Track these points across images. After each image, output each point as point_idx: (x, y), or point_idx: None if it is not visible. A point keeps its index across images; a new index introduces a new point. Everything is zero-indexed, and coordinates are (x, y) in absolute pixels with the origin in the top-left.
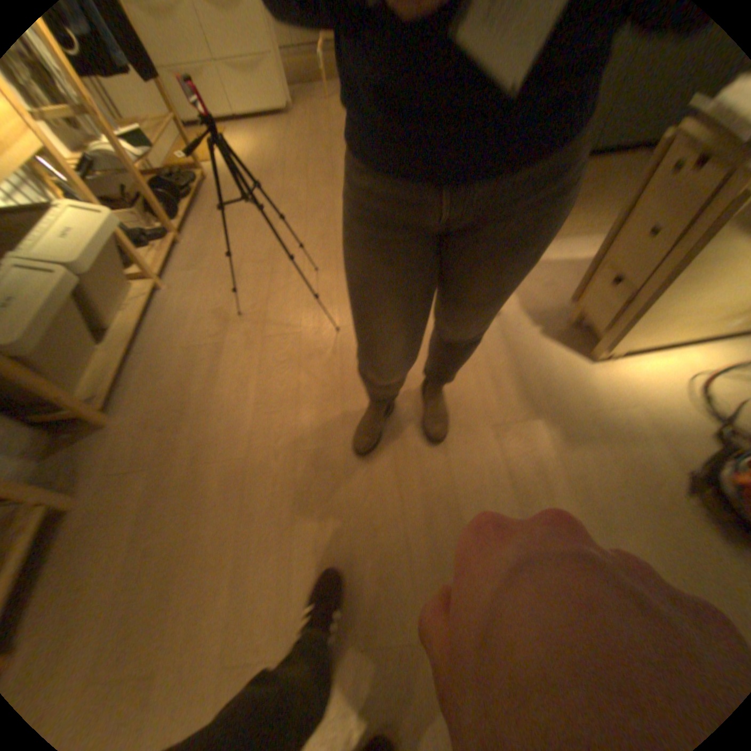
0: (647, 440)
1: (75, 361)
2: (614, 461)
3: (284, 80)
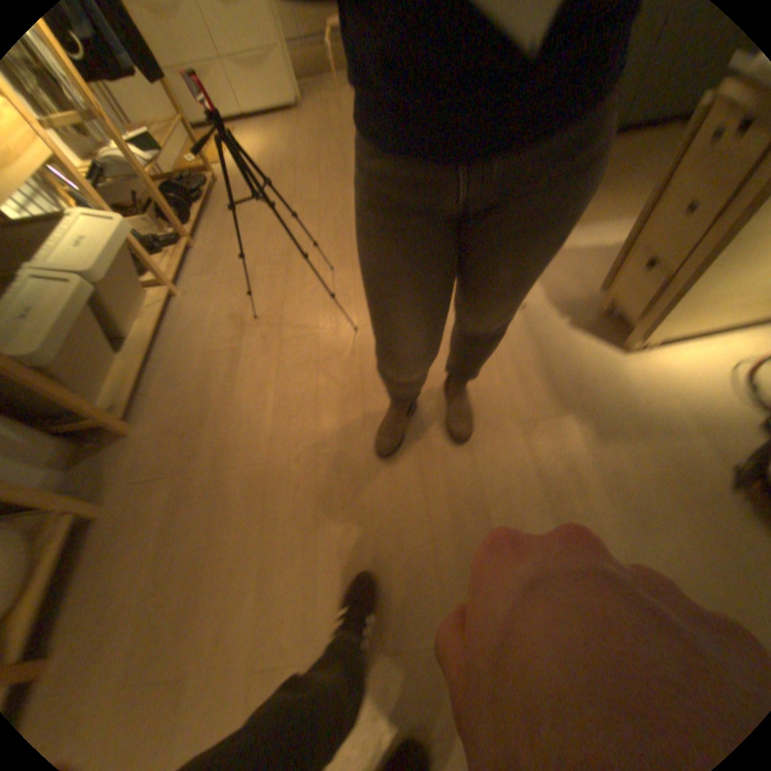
0: (686, 433)
1: (94, 370)
2: (651, 456)
3: (291, 73)
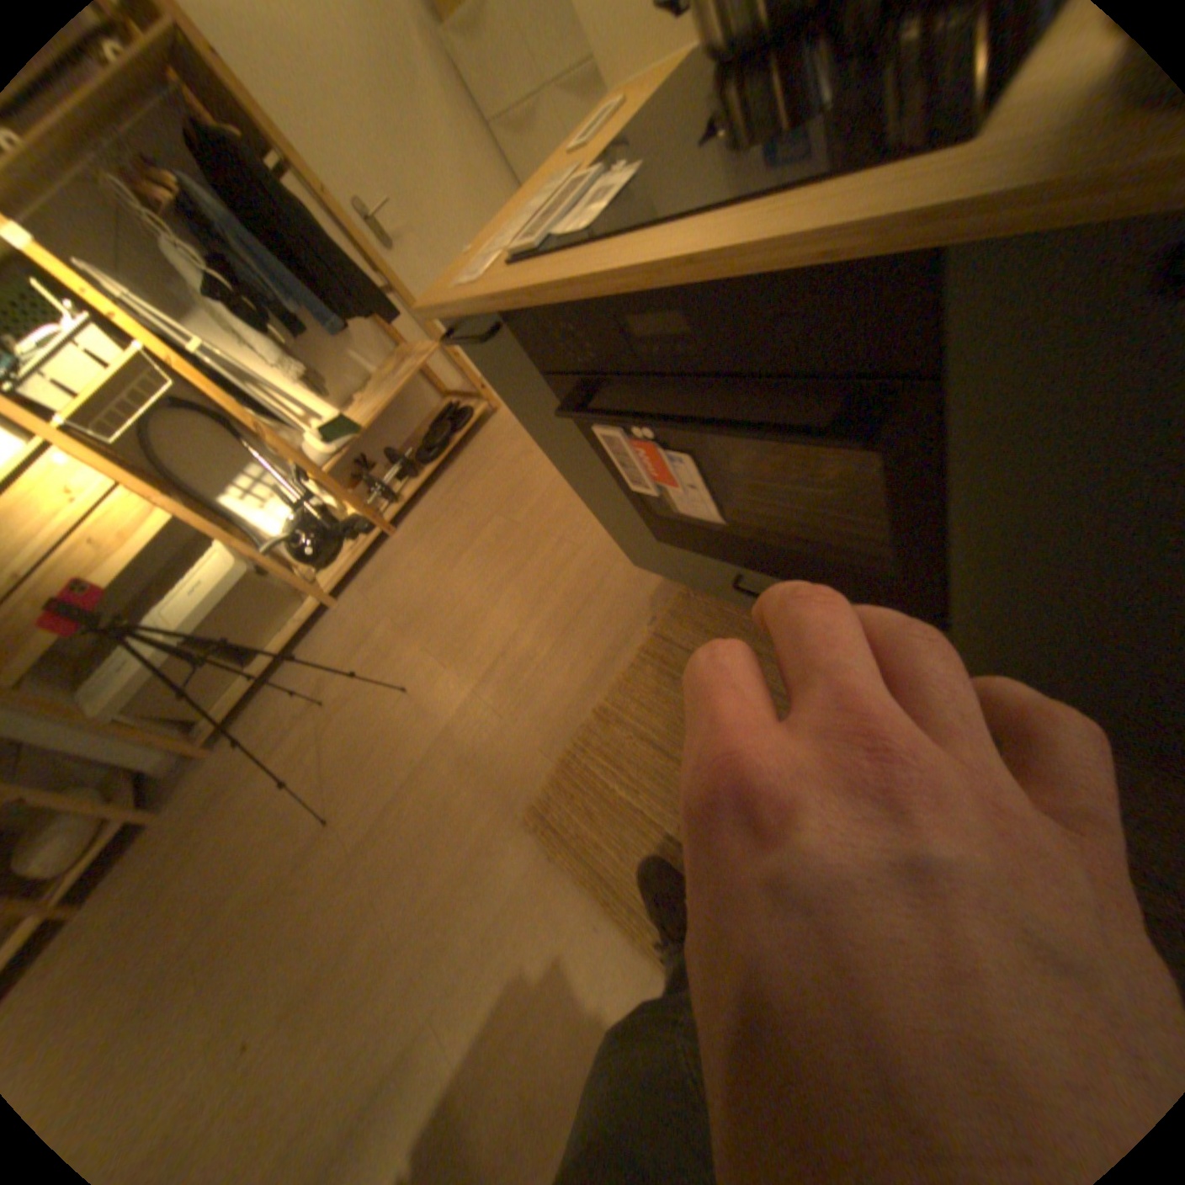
0: None
1: (200, 693)
2: None
3: None
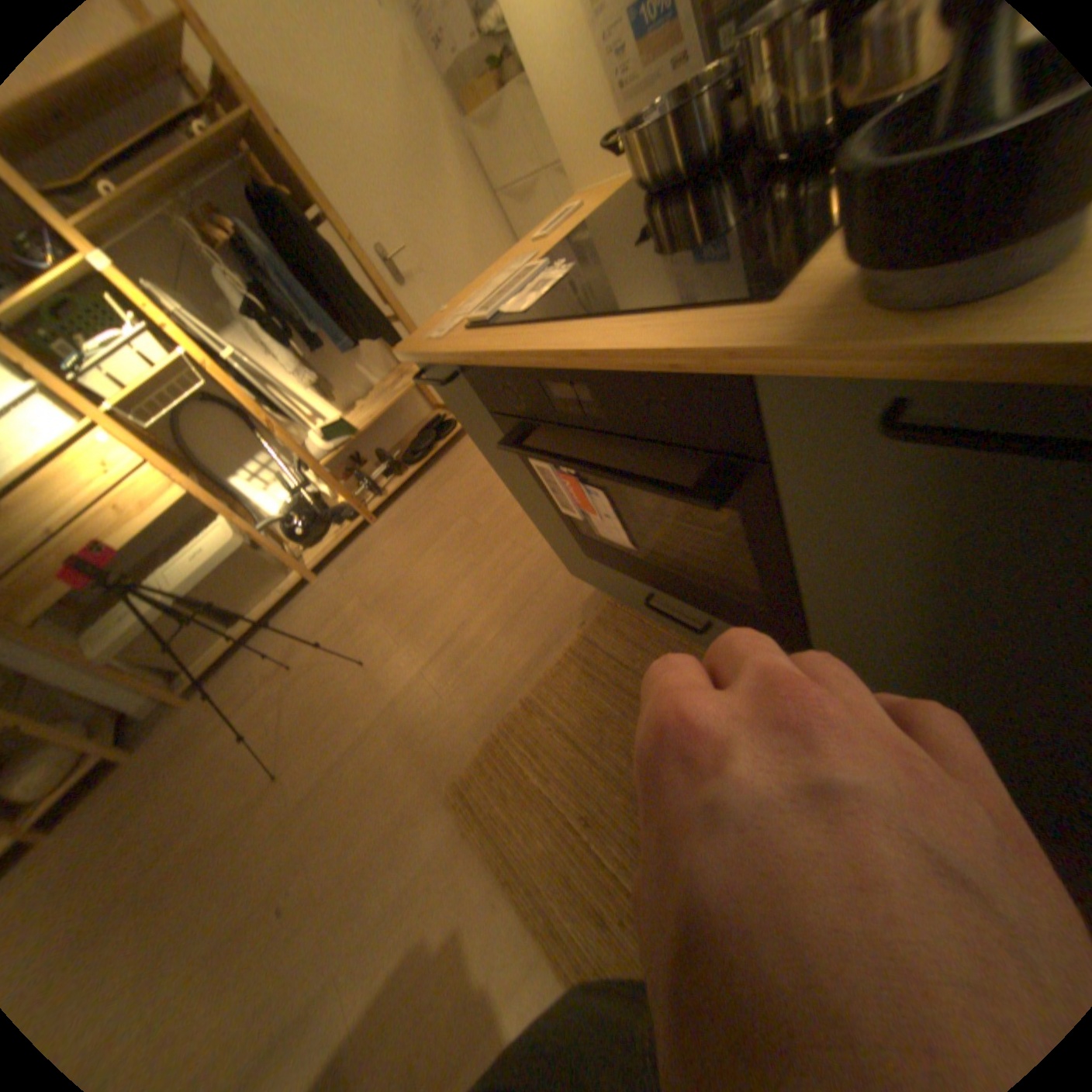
0: None
1: (186, 647)
2: None
3: None
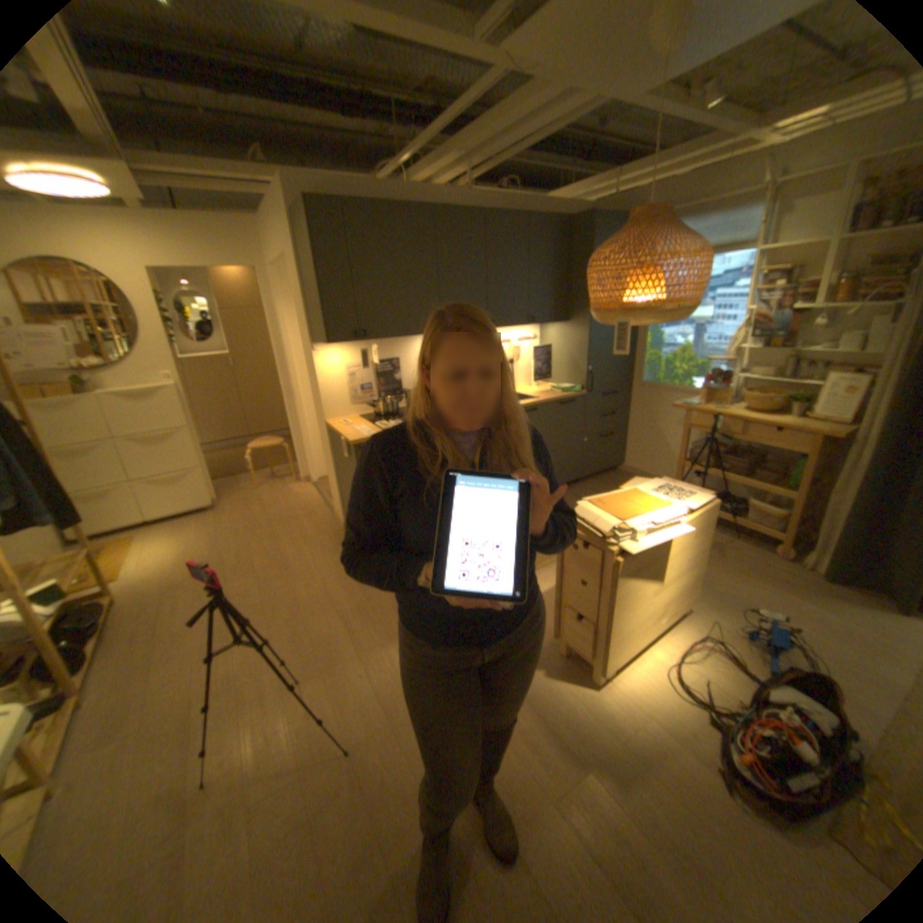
0: (676, 753)
1: None
2: (667, 790)
3: (208, 485)
